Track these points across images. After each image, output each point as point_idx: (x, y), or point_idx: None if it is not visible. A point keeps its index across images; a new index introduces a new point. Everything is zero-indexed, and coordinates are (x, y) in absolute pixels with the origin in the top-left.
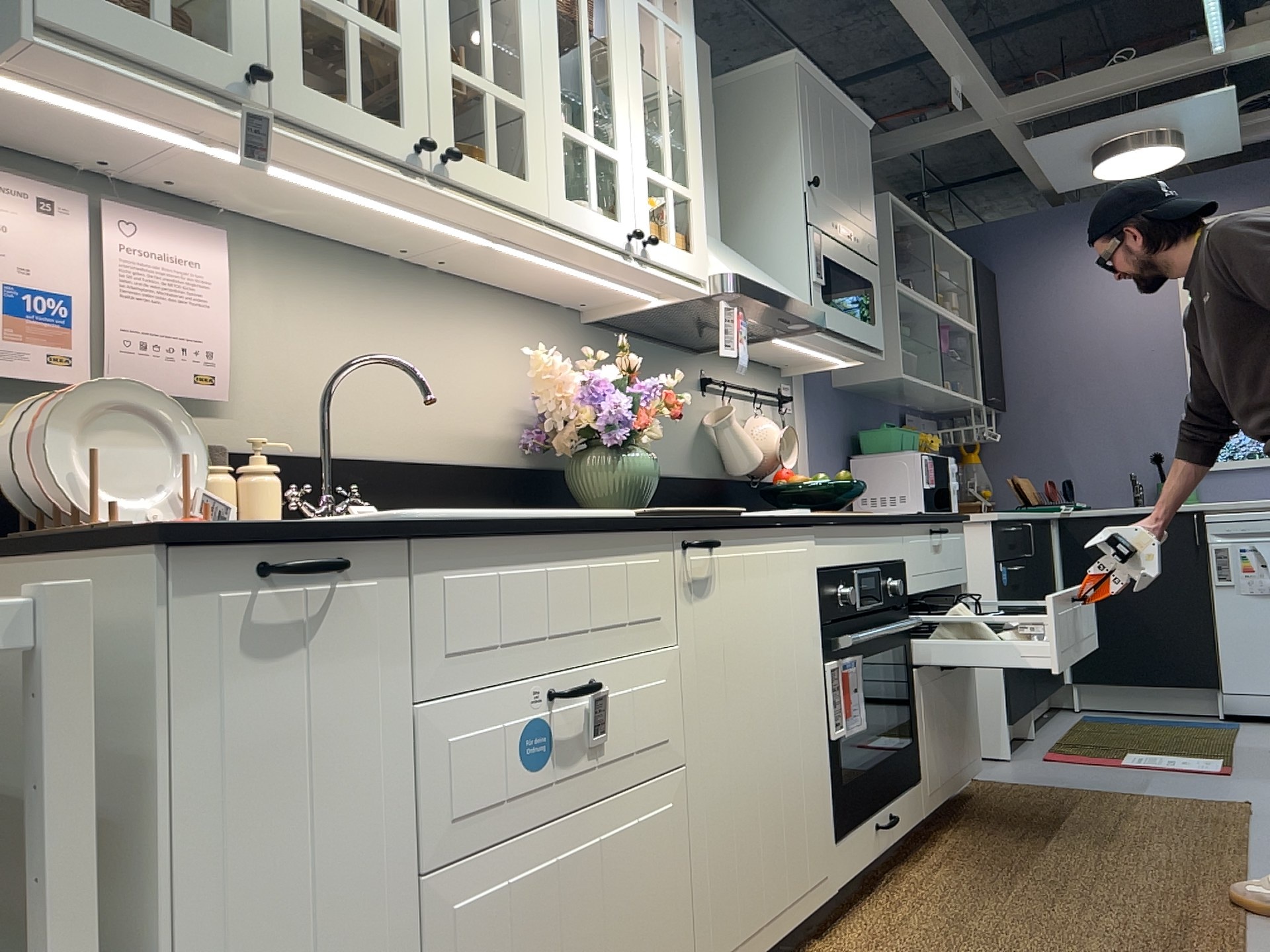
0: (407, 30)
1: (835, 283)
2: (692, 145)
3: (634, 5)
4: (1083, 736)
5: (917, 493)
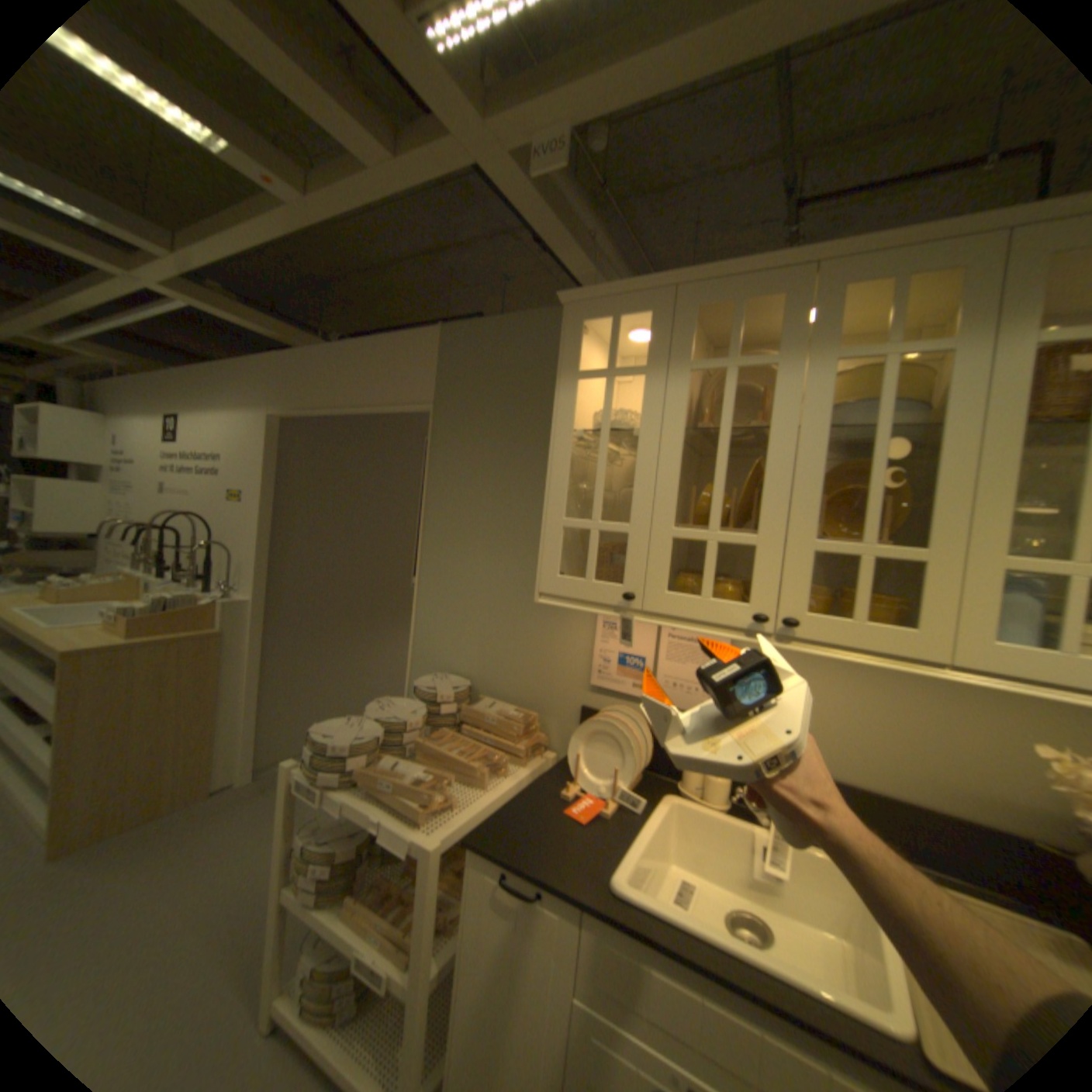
0: (766, 528)
1: None
2: None
3: None
4: None
5: None
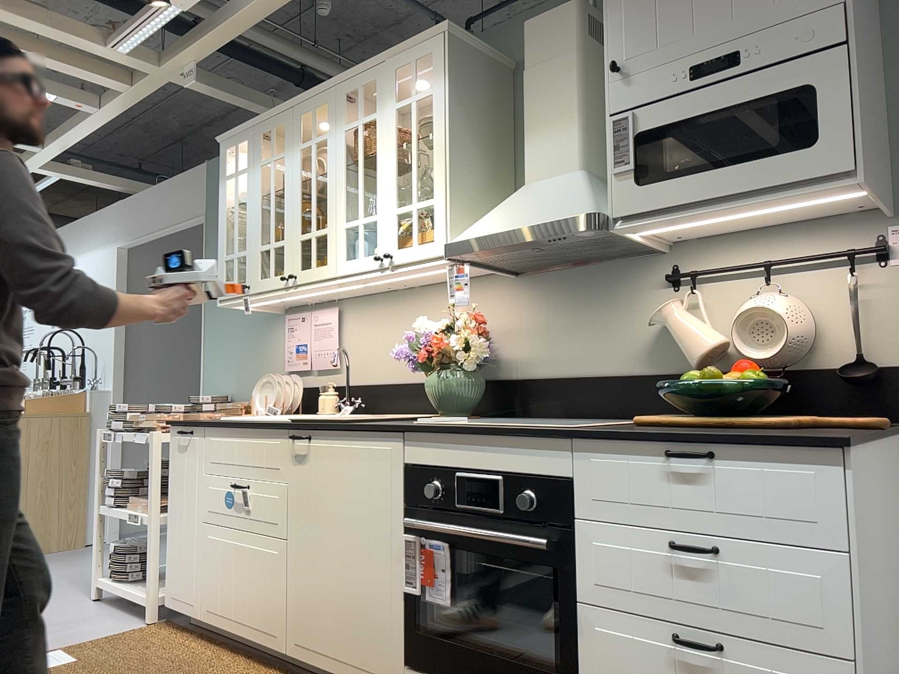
0: (286, 235)
1: (695, 139)
2: (435, 165)
3: (391, 115)
4: None
5: None
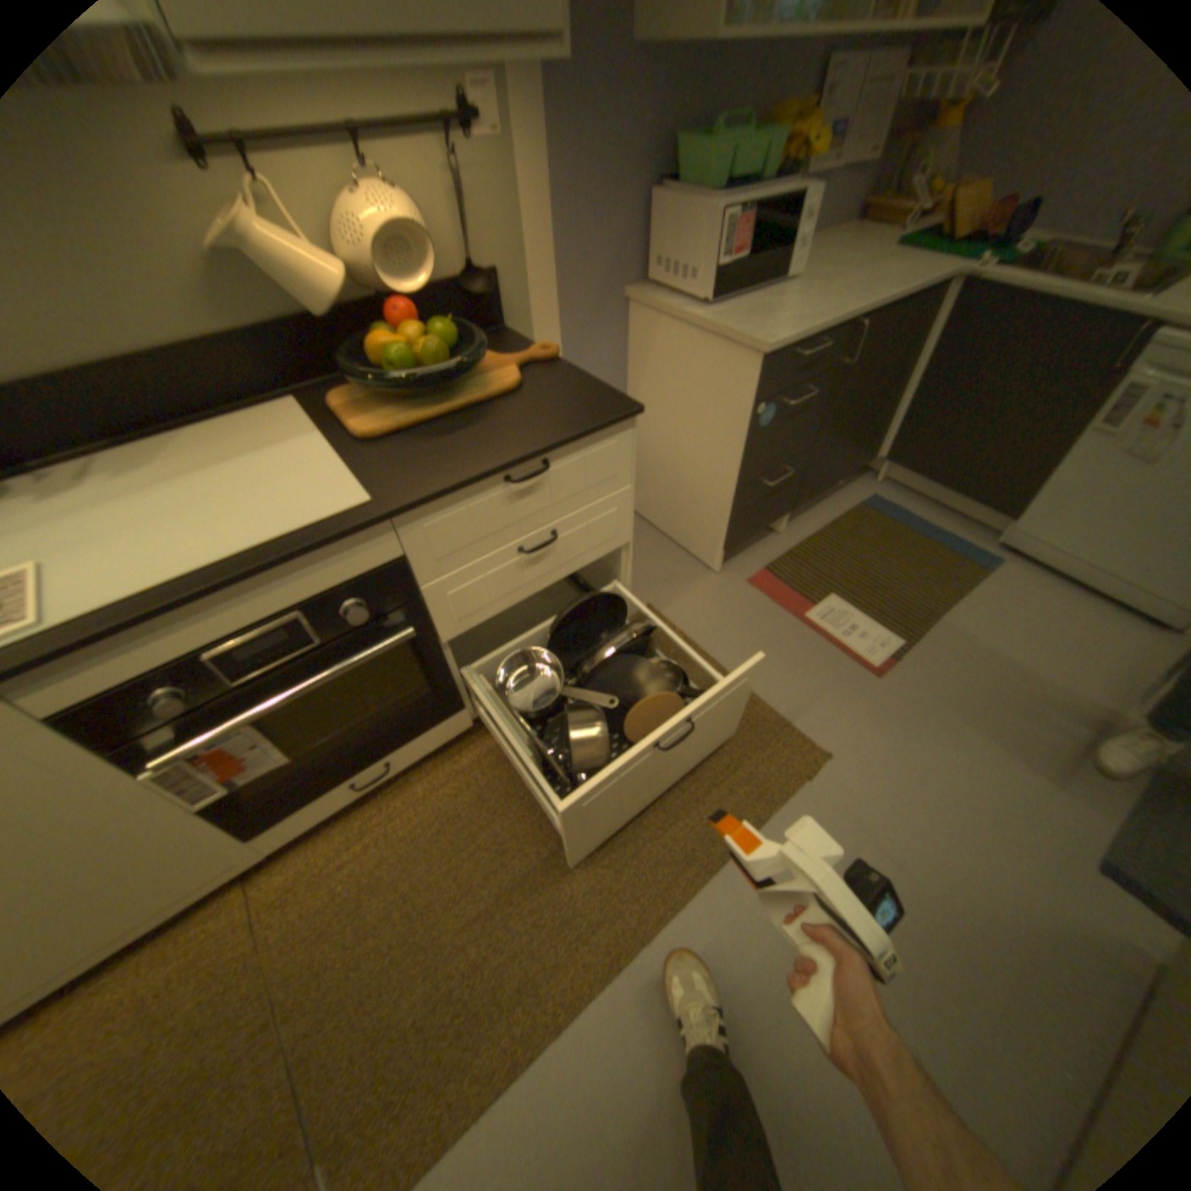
0: None
1: None
2: None
3: None
4: (825, 544)
5: (710, 267)
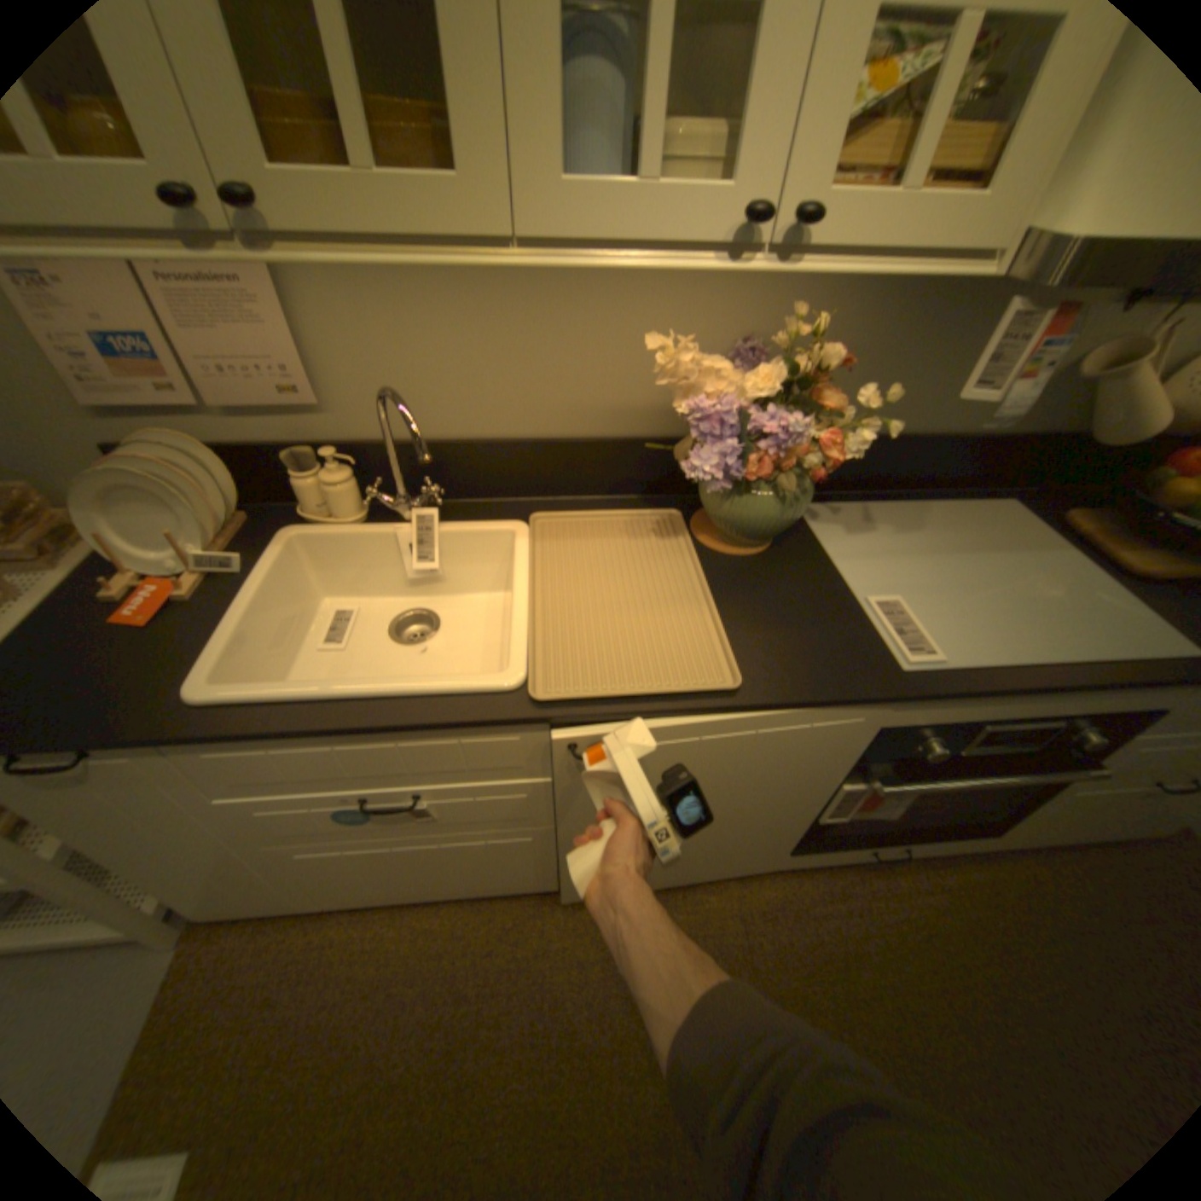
0: None
1: None
2: None
3: None
4: None
5: None
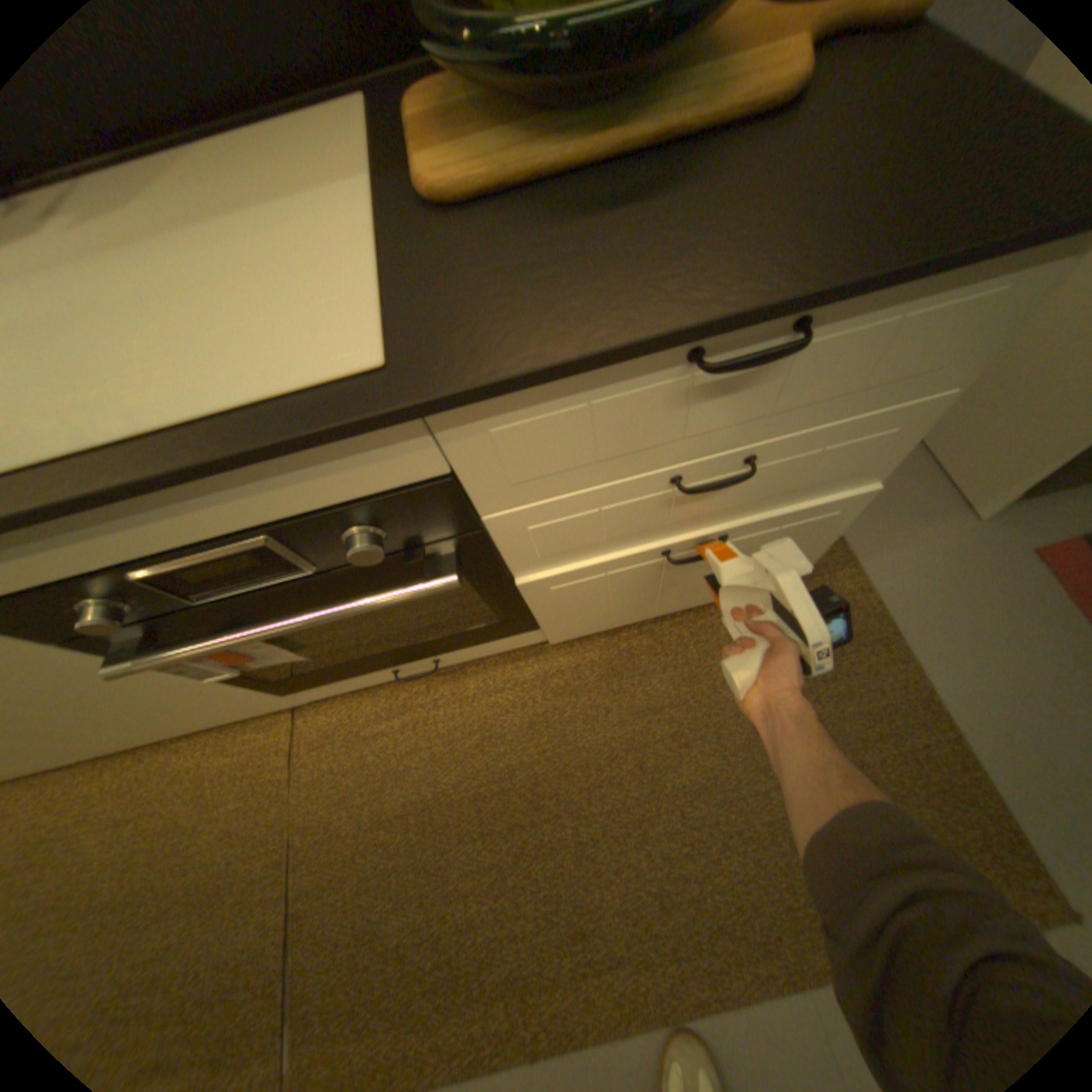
0: None
1: None
2: None
3: None
4: None
5: None
